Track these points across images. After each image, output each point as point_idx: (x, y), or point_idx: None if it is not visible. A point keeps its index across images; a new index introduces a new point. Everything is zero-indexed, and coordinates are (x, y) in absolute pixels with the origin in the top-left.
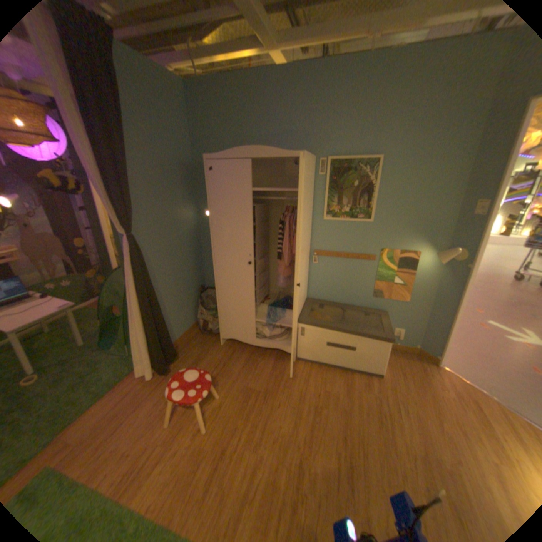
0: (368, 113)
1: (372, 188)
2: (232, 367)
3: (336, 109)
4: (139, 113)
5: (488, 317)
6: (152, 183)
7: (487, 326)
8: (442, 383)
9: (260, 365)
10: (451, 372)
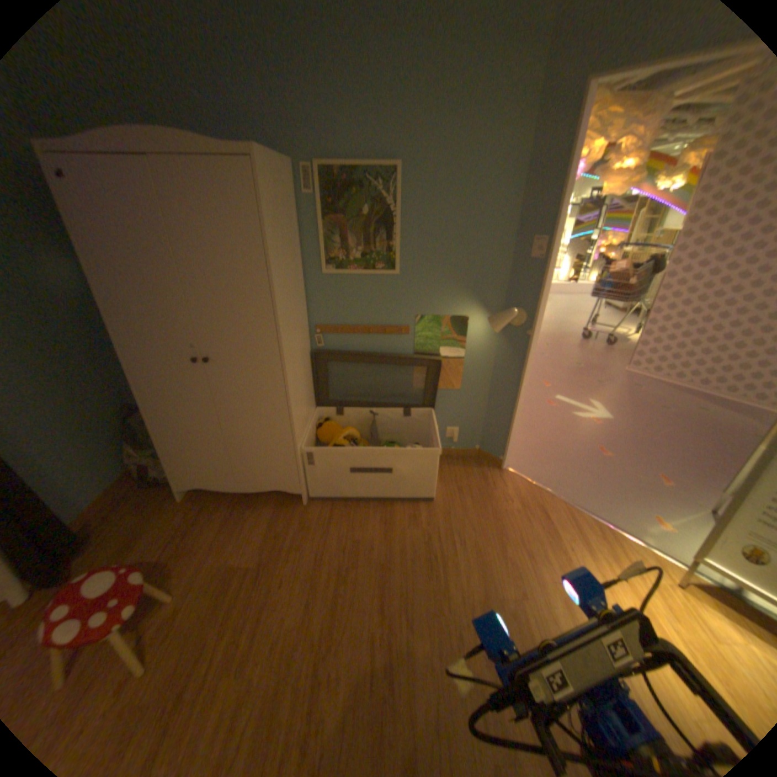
0: (370, 83)
1: (392, 220)
2: (198, 537)
3: (314, 68)
4: None
5: (555, 391)
6: None
7: (554, 403)
8: (505, 491)
9: (249, 523)
10: (515, 474)
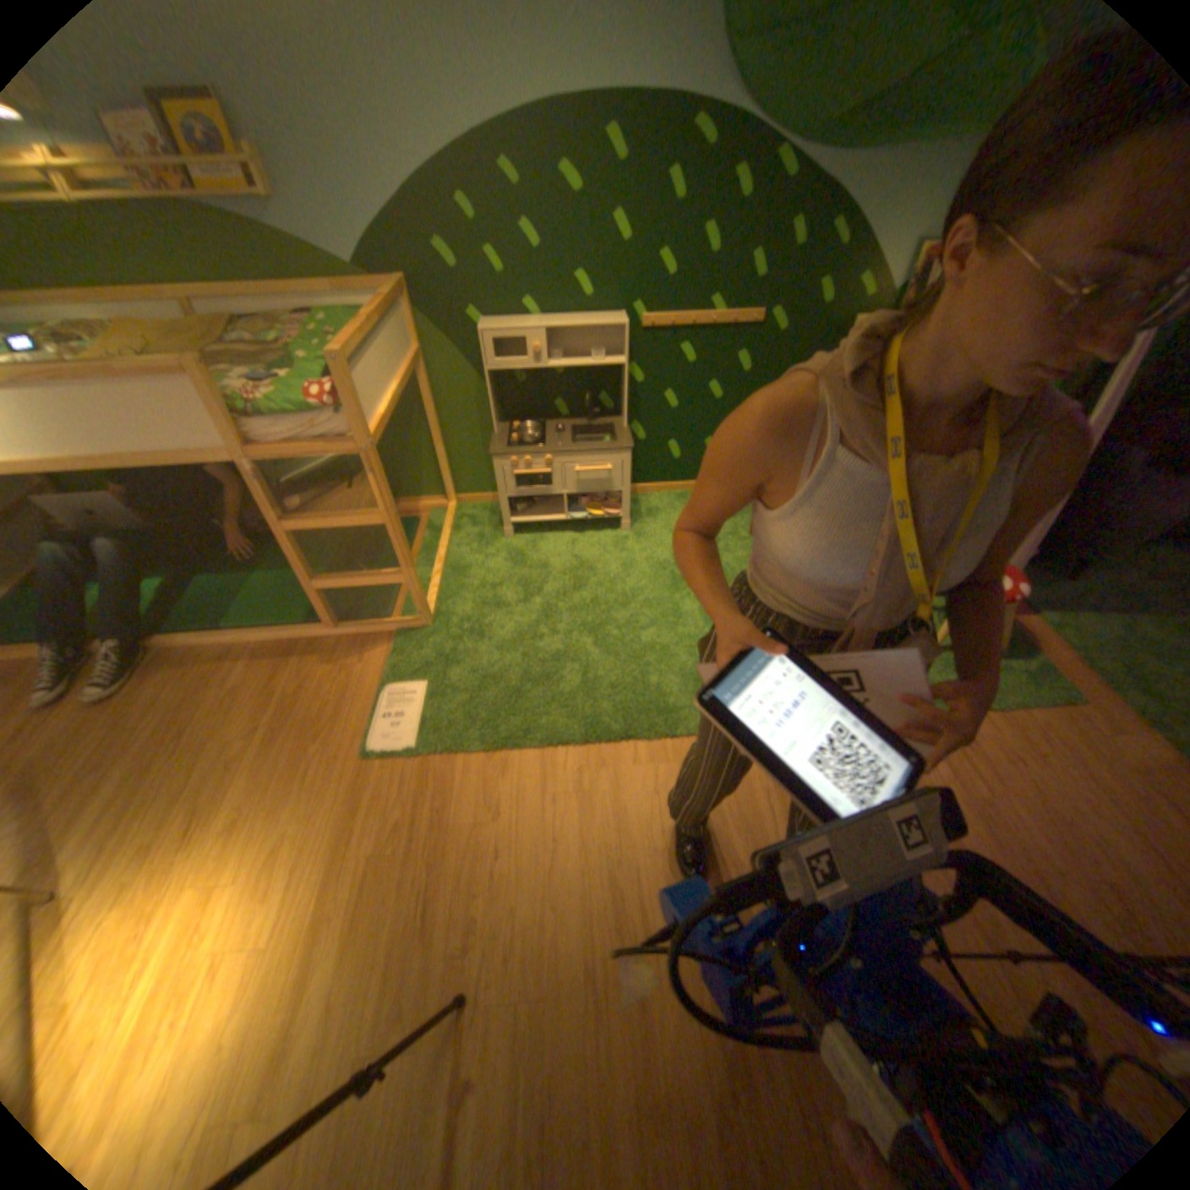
0: None
1: None
2: None
3: None
4: None
5: None
6: None
7: None
8: None
9: None
10: None
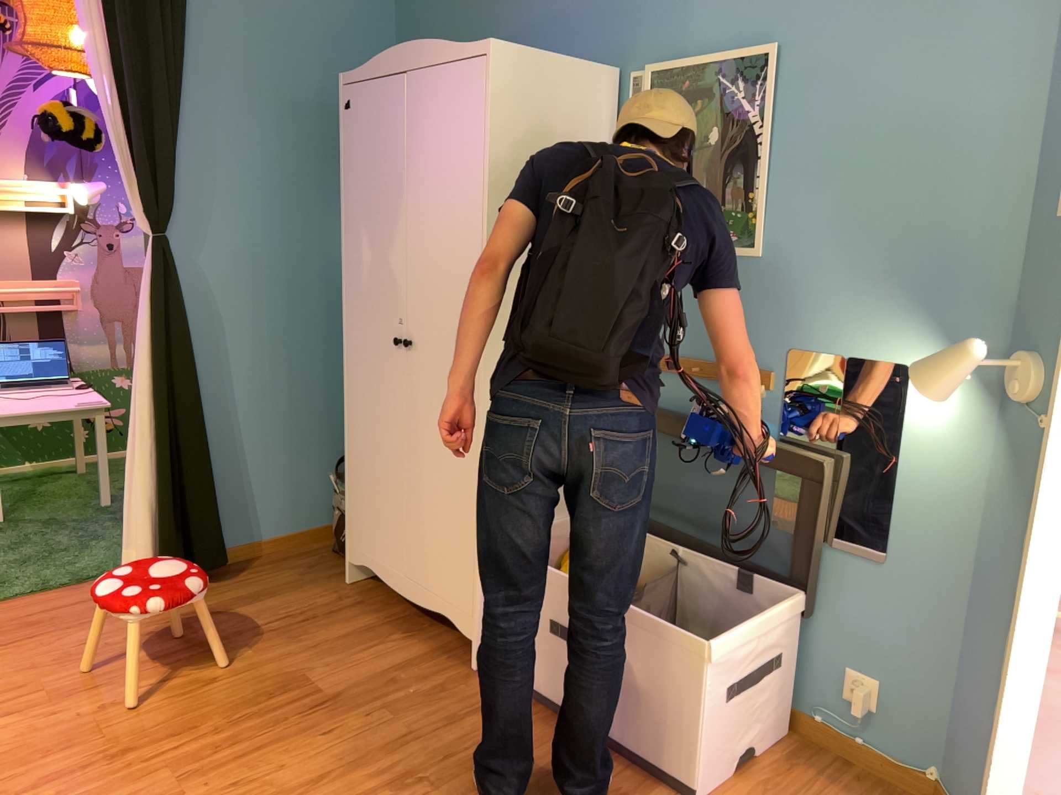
0: None
1: (754, 151)
2: (317, 628)
3: None
4: (256, 3)
5: None
6: (260, 146)
7: None
8: None
9: (382, 648)
10: None
